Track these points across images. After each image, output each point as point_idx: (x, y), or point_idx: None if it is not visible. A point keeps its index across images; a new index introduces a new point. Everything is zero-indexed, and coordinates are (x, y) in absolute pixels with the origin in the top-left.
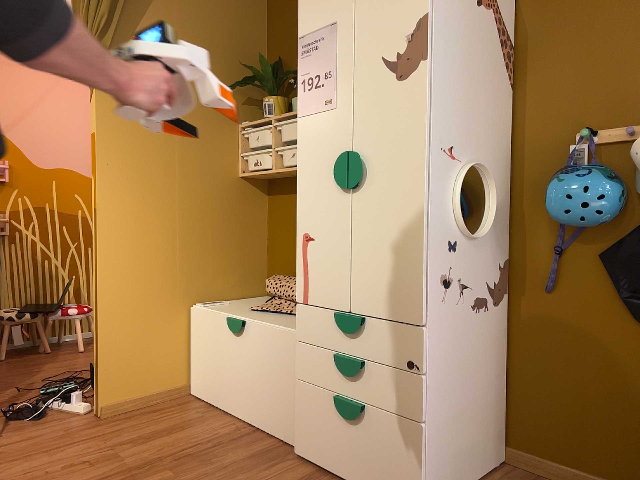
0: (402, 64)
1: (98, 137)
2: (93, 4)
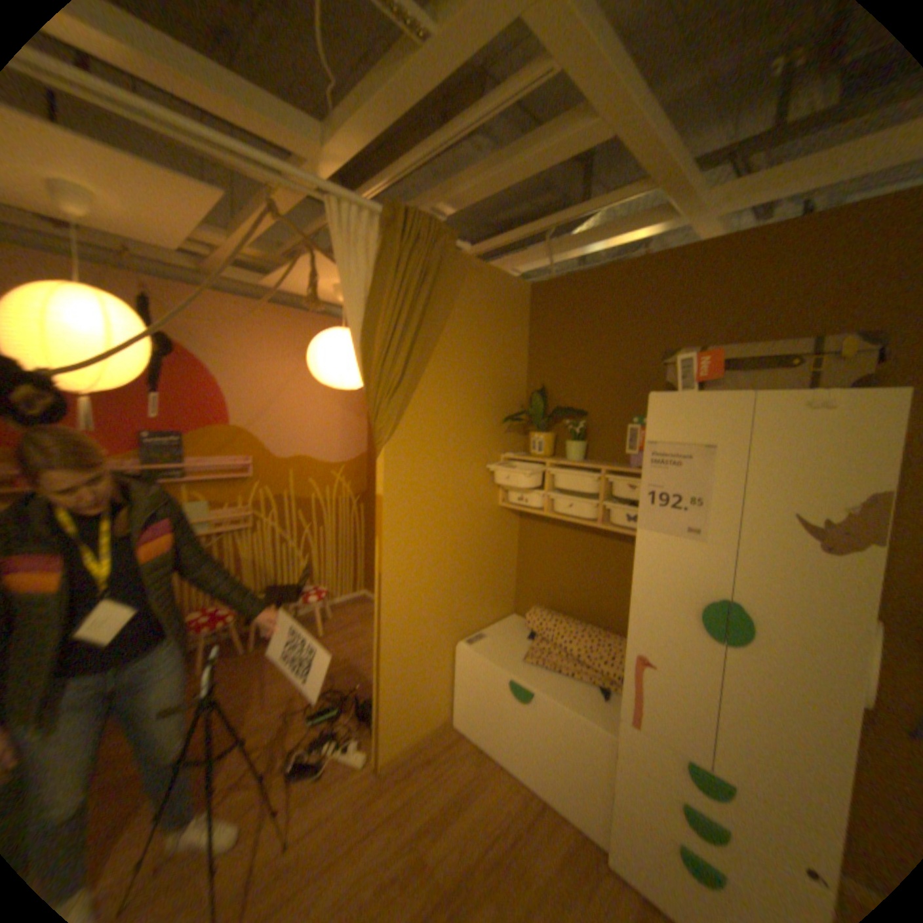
0: (837, 536)
1: (384, 500)
2: (386, 362)
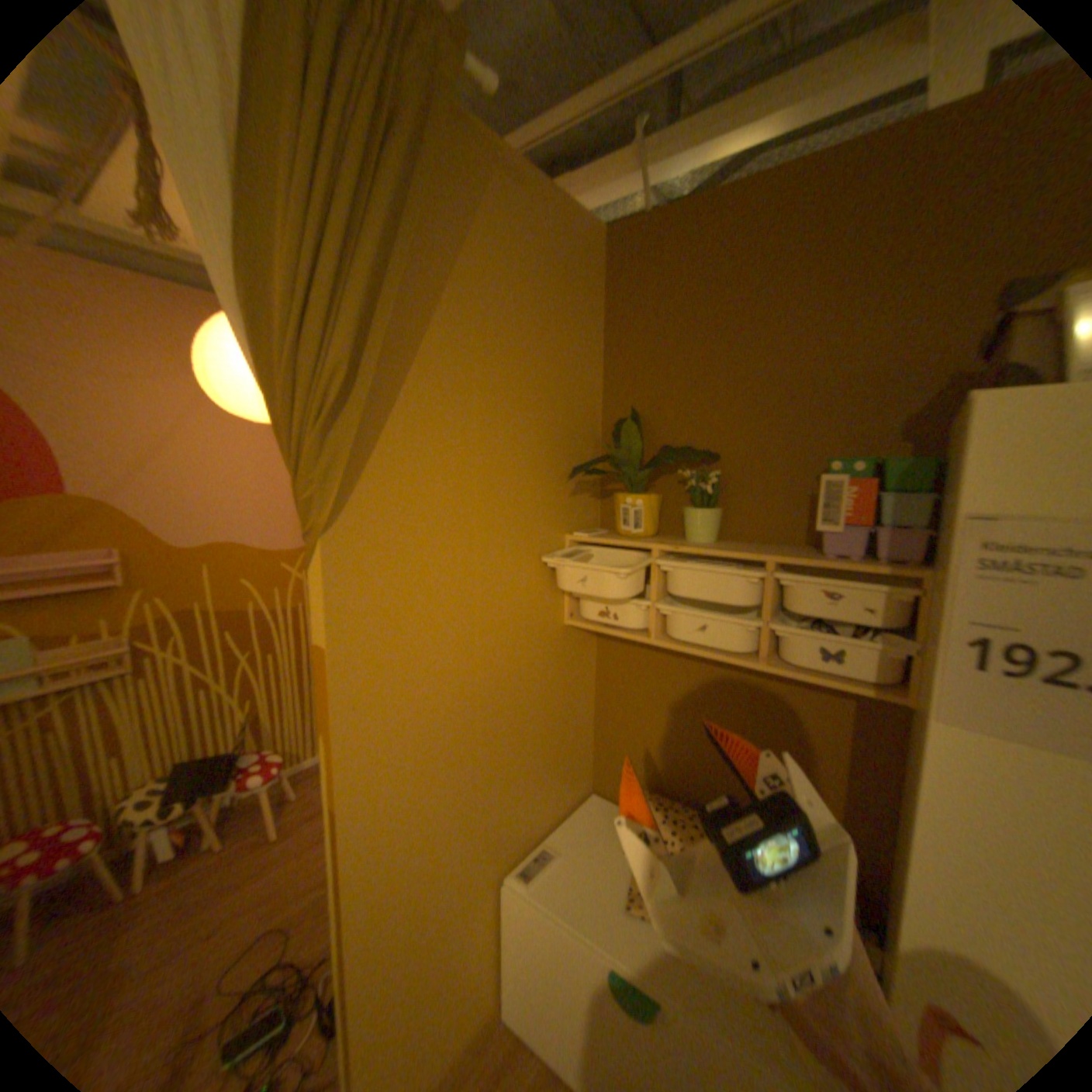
0: None
1: (330, 658)
2: (304, 337)
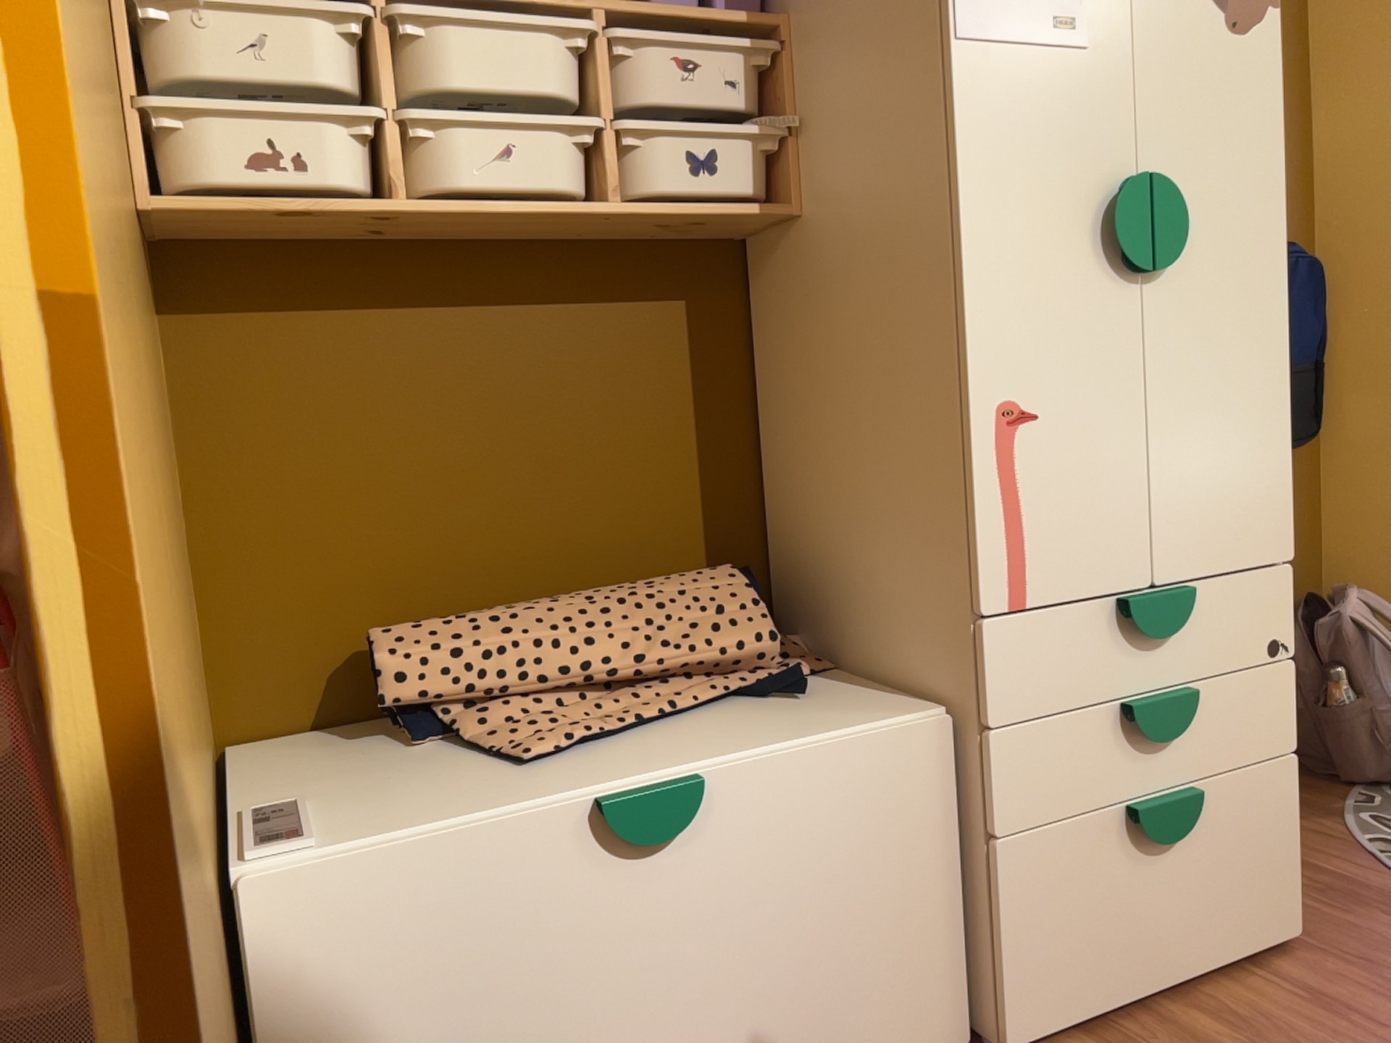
0: None
1: None
2: None
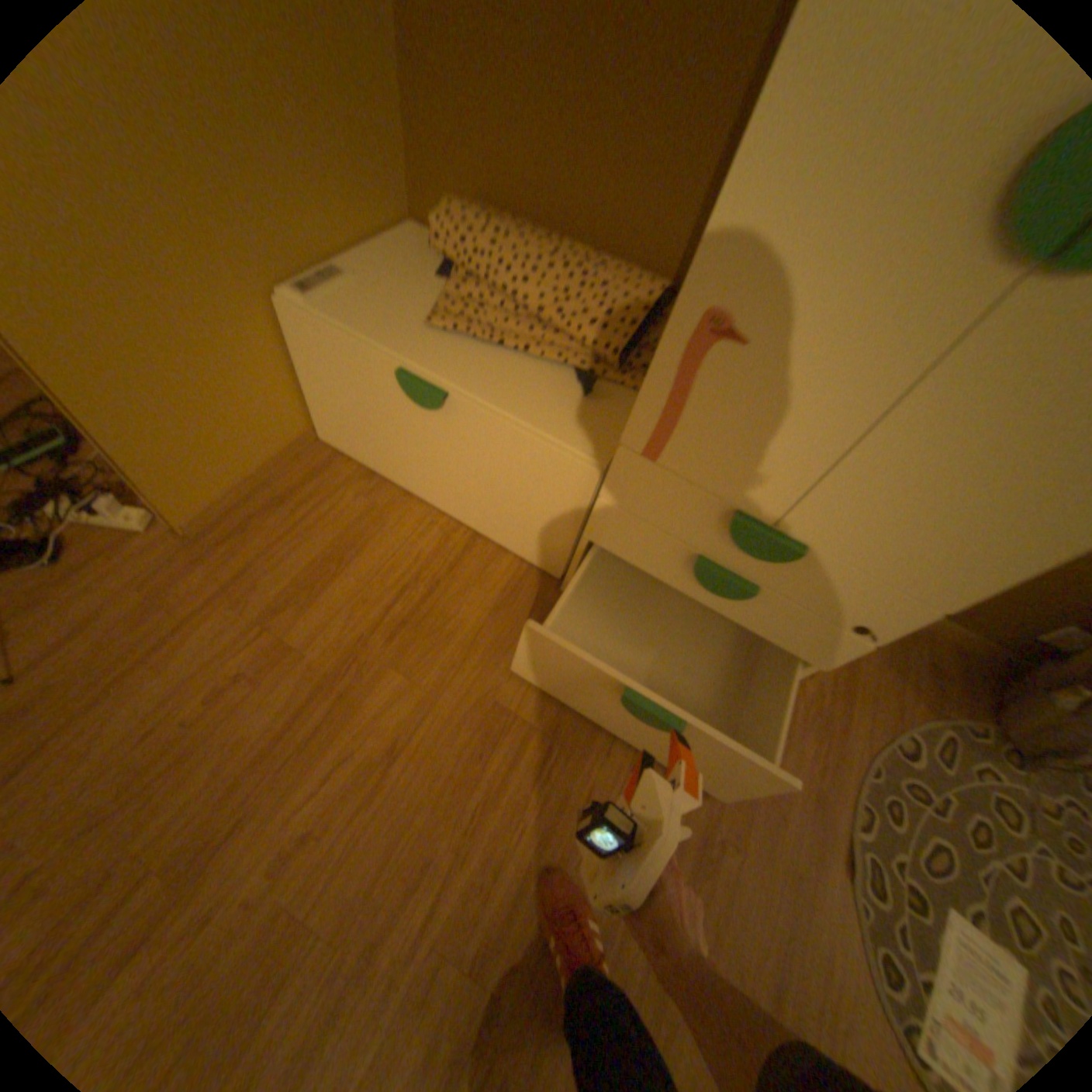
0: None
1: None
2: None
